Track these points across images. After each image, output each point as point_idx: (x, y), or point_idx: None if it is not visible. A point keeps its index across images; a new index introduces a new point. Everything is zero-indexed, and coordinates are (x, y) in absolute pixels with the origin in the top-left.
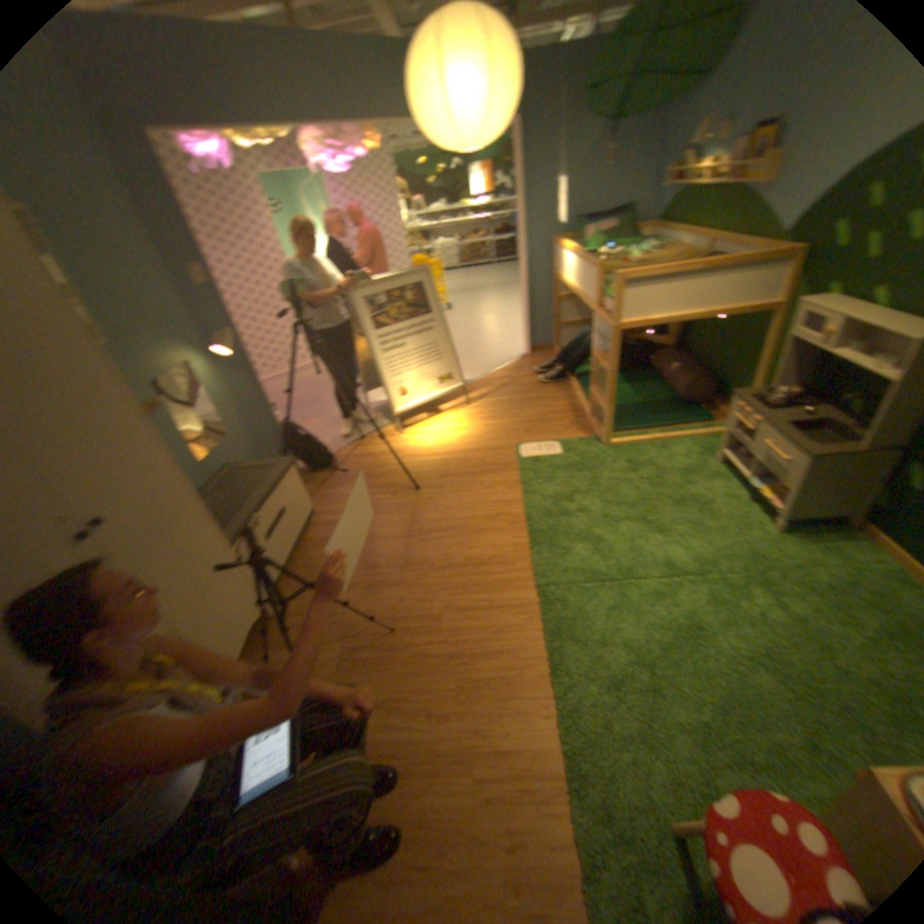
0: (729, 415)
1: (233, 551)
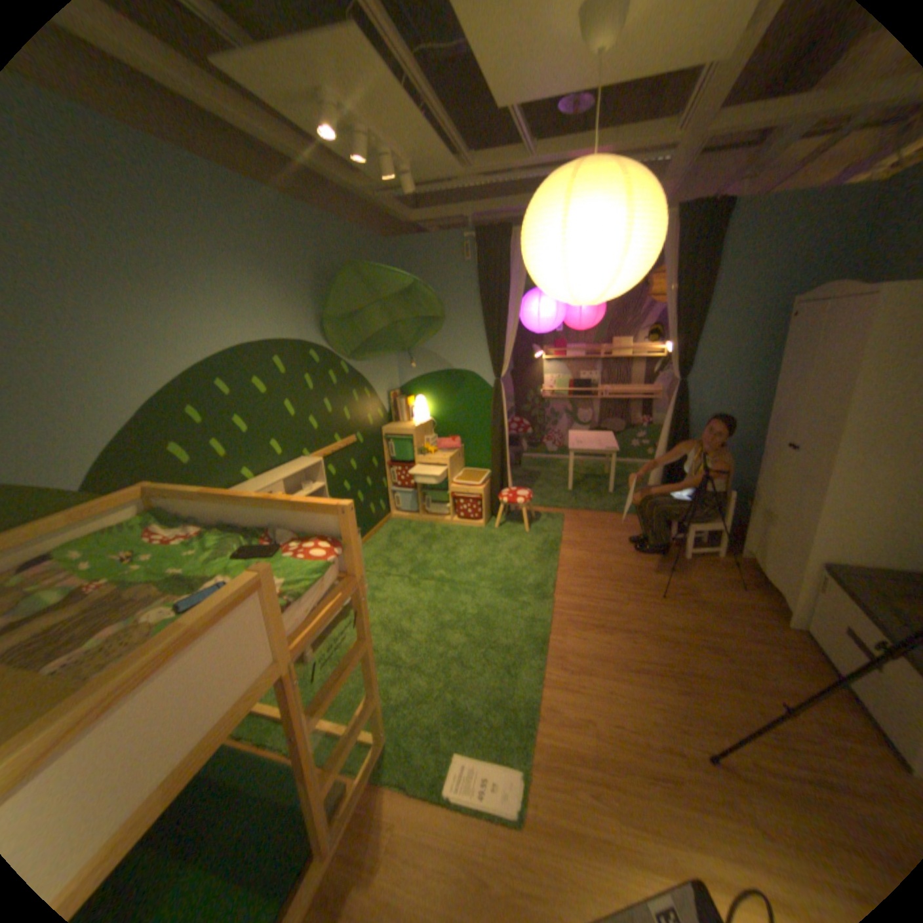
0: None
1: (822, 577)
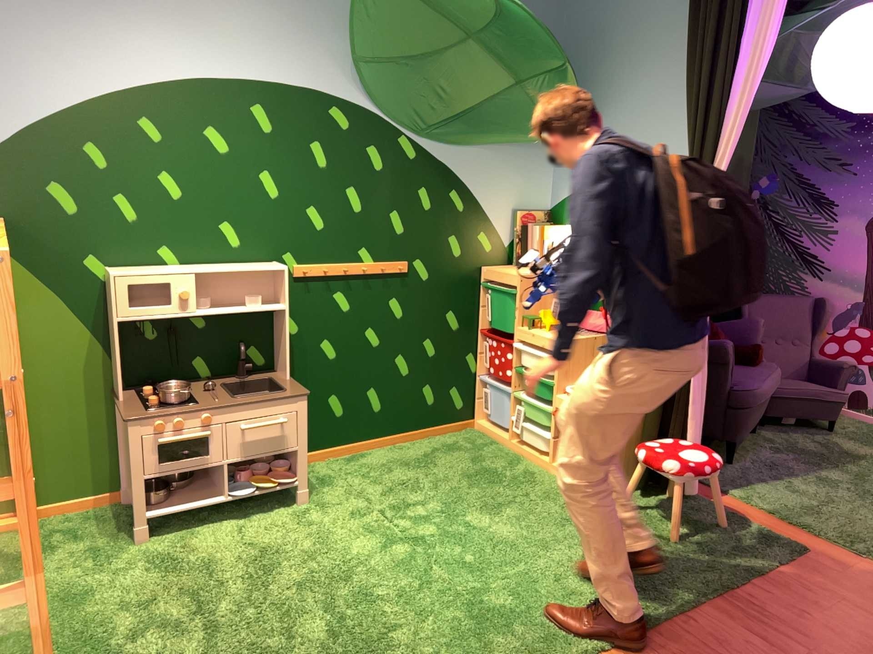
0: None
1: None
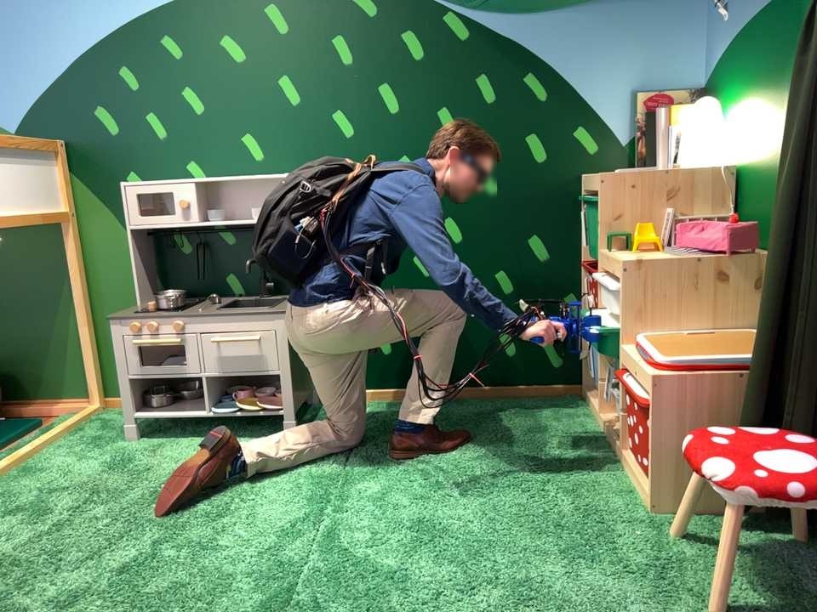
0: (55, 406)
1: None
